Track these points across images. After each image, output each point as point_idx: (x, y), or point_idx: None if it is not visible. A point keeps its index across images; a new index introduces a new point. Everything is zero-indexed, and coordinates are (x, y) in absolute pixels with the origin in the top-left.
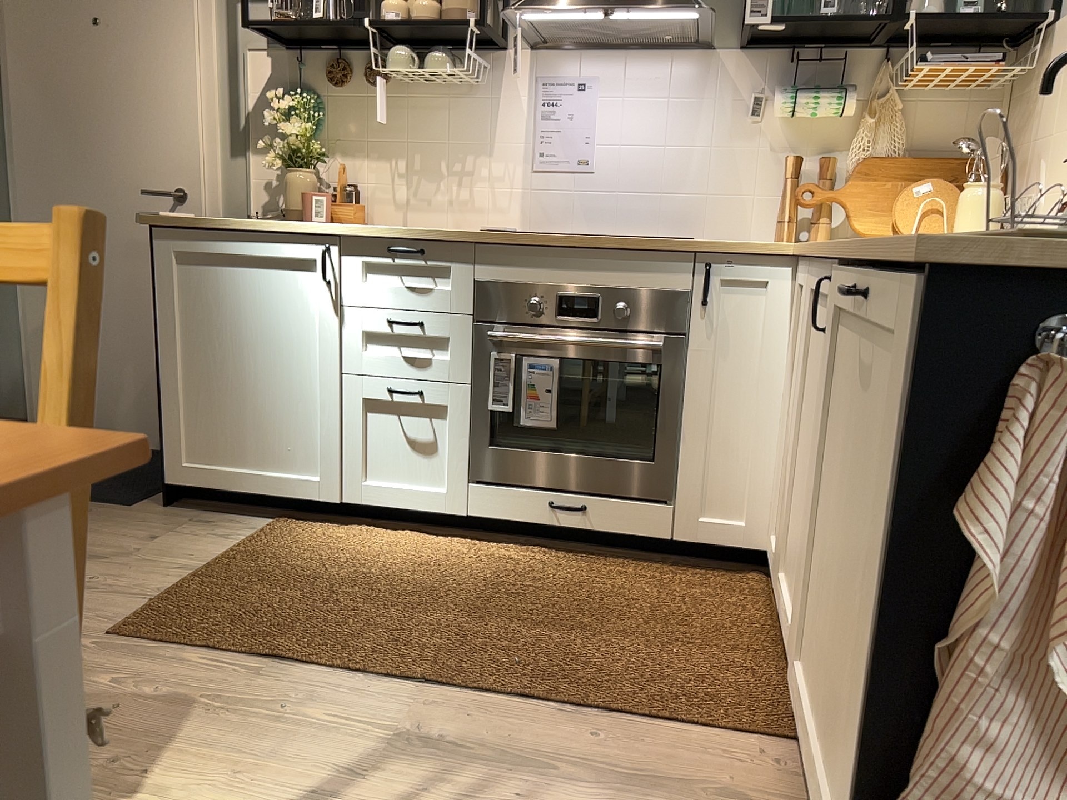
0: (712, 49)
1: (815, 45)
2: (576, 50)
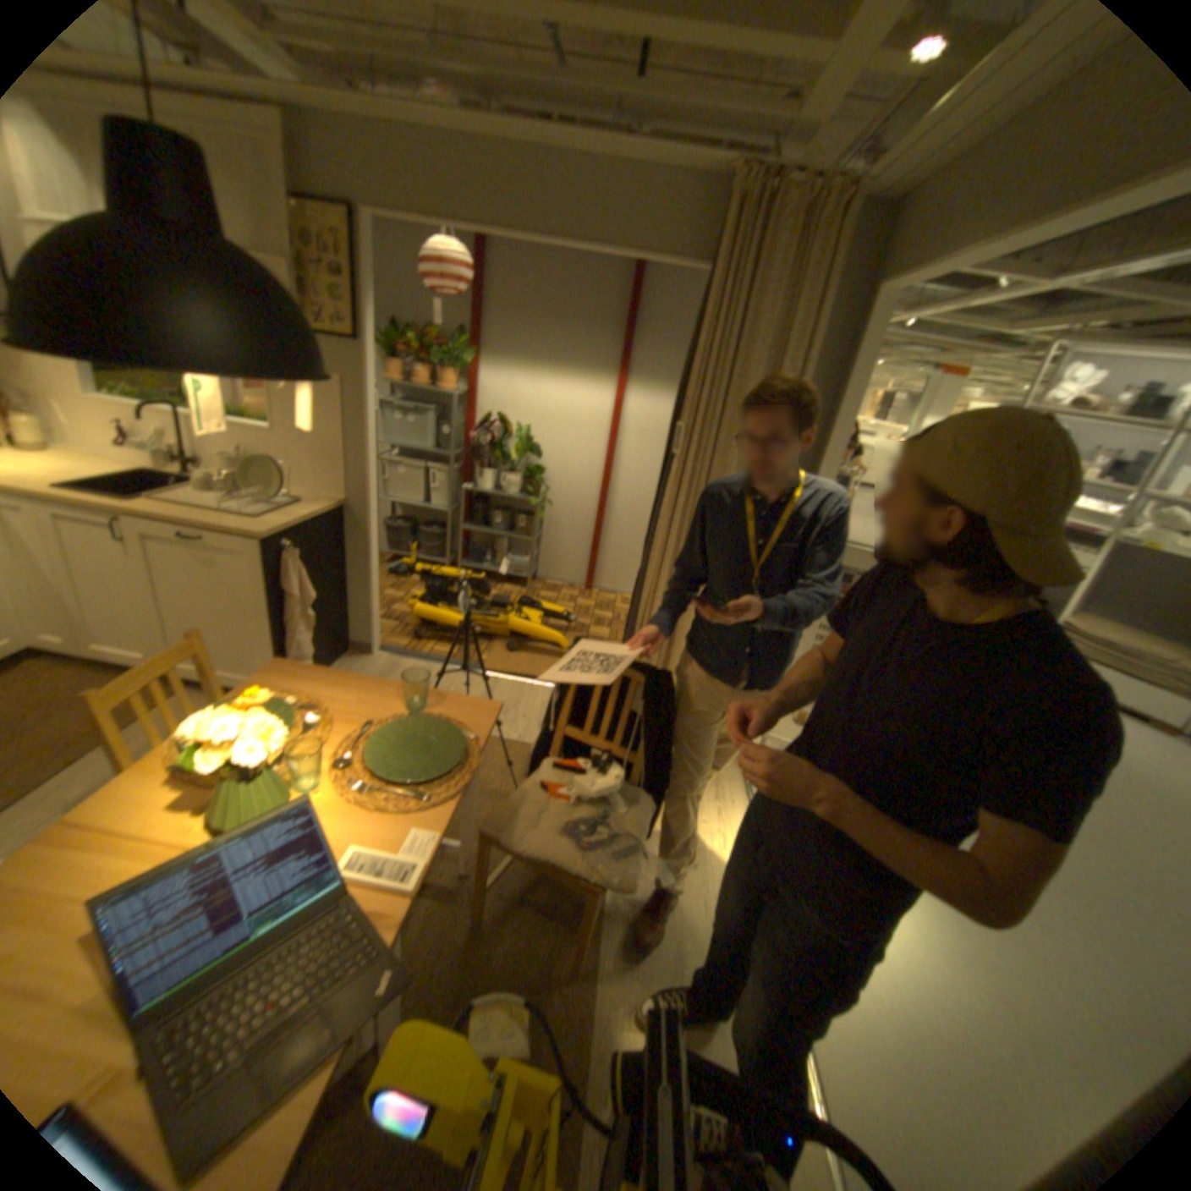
0: None
1: None
2: None
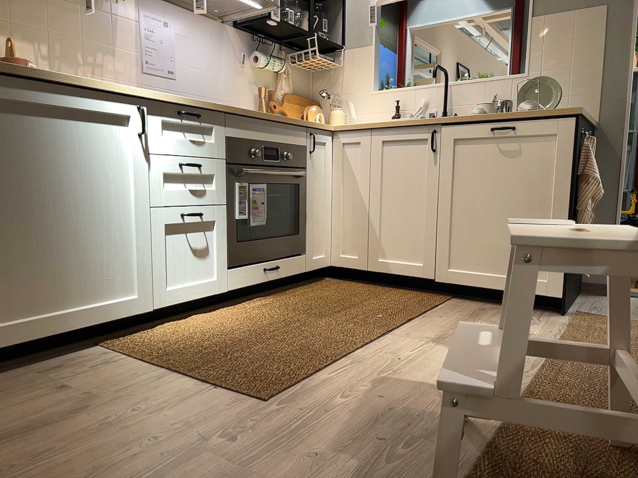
0: (224, 23)
1: (262, 35)
2: (155, 0)
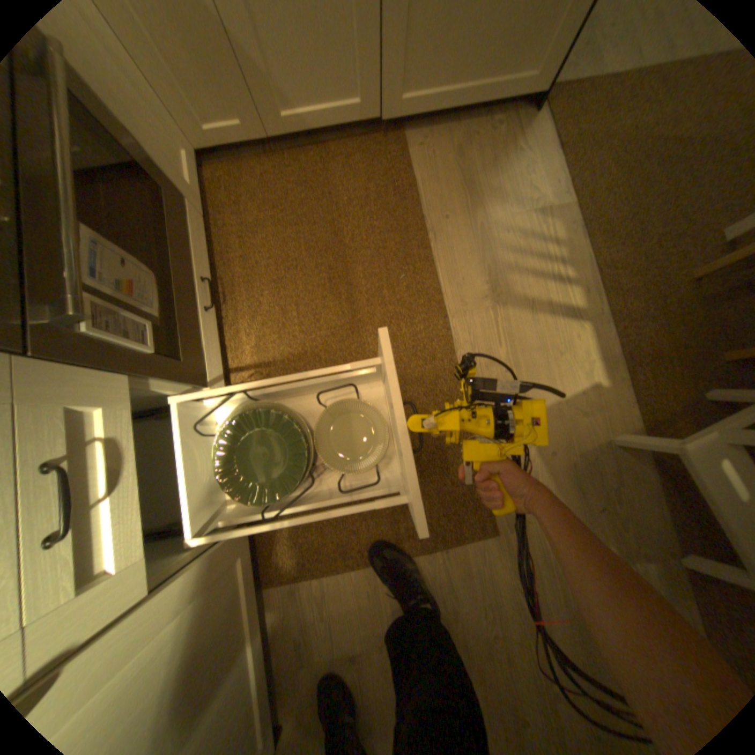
0: None
1: None
2: None
